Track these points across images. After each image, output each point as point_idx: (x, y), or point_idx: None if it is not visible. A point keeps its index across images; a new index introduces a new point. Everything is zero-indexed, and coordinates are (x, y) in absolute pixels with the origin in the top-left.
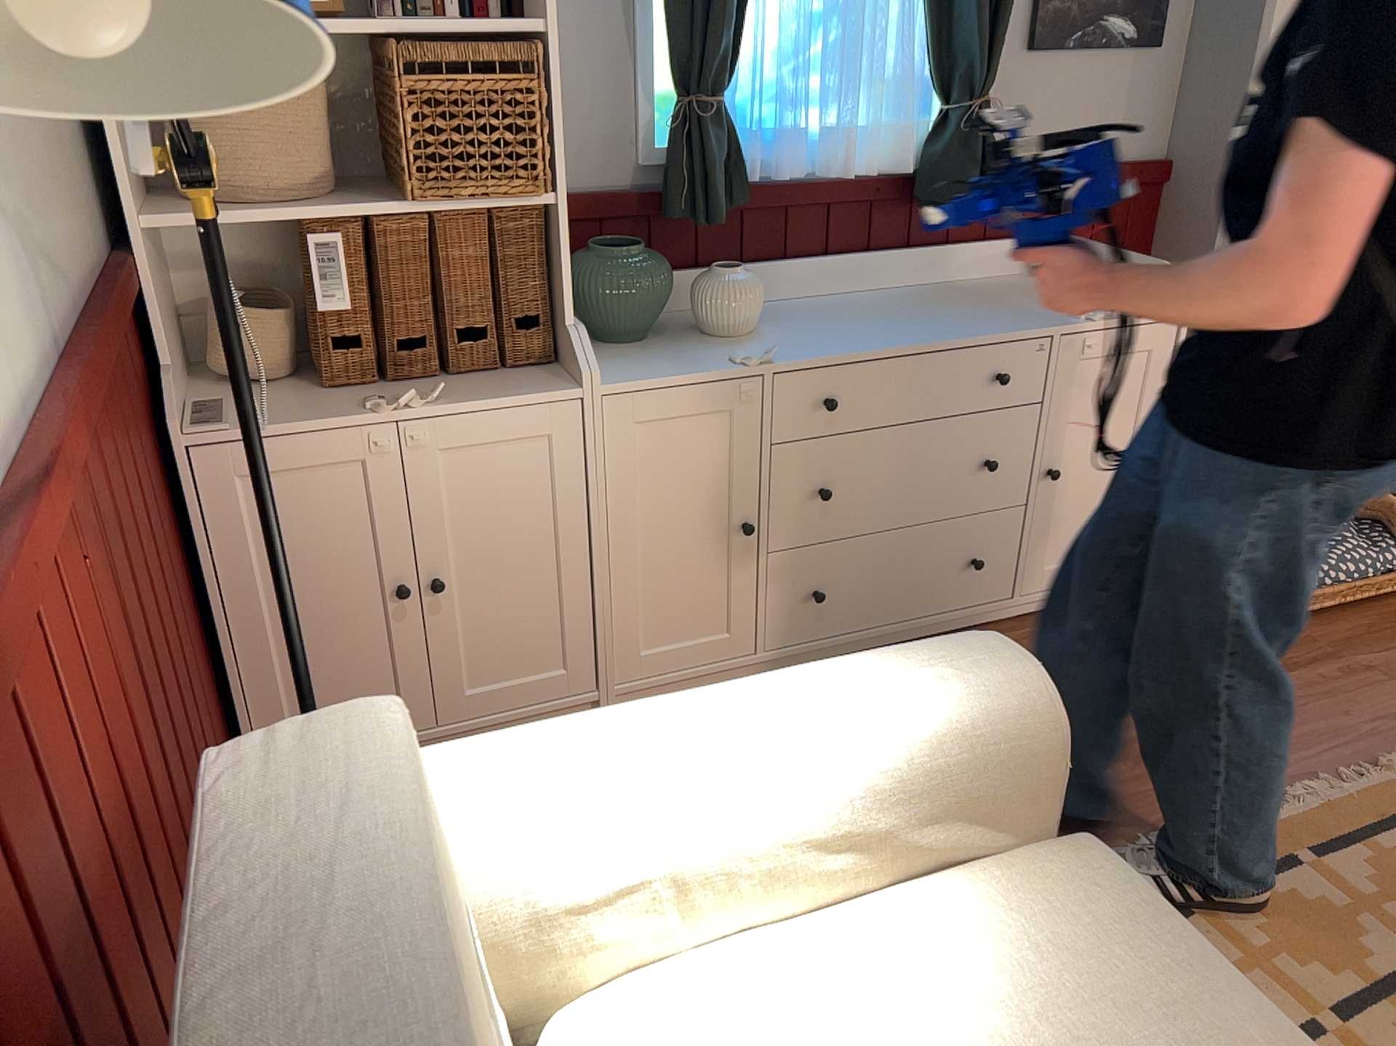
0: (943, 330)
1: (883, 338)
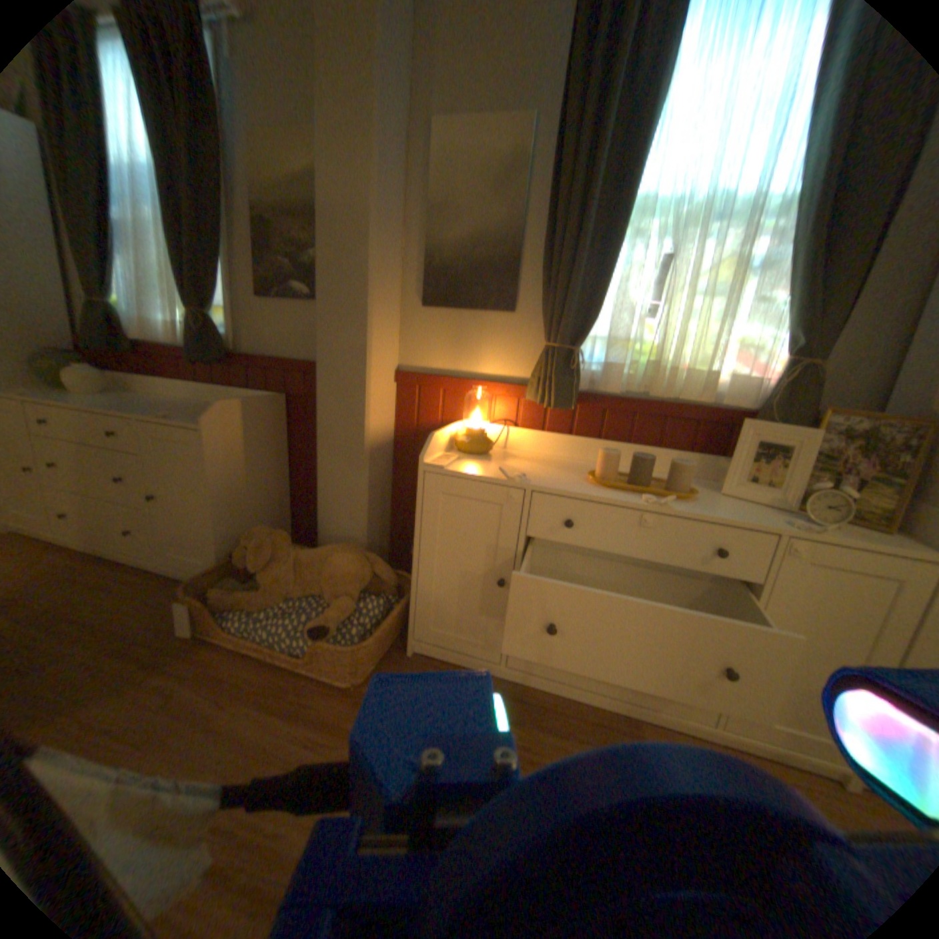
0: (109, 406)
1: (82, 403)
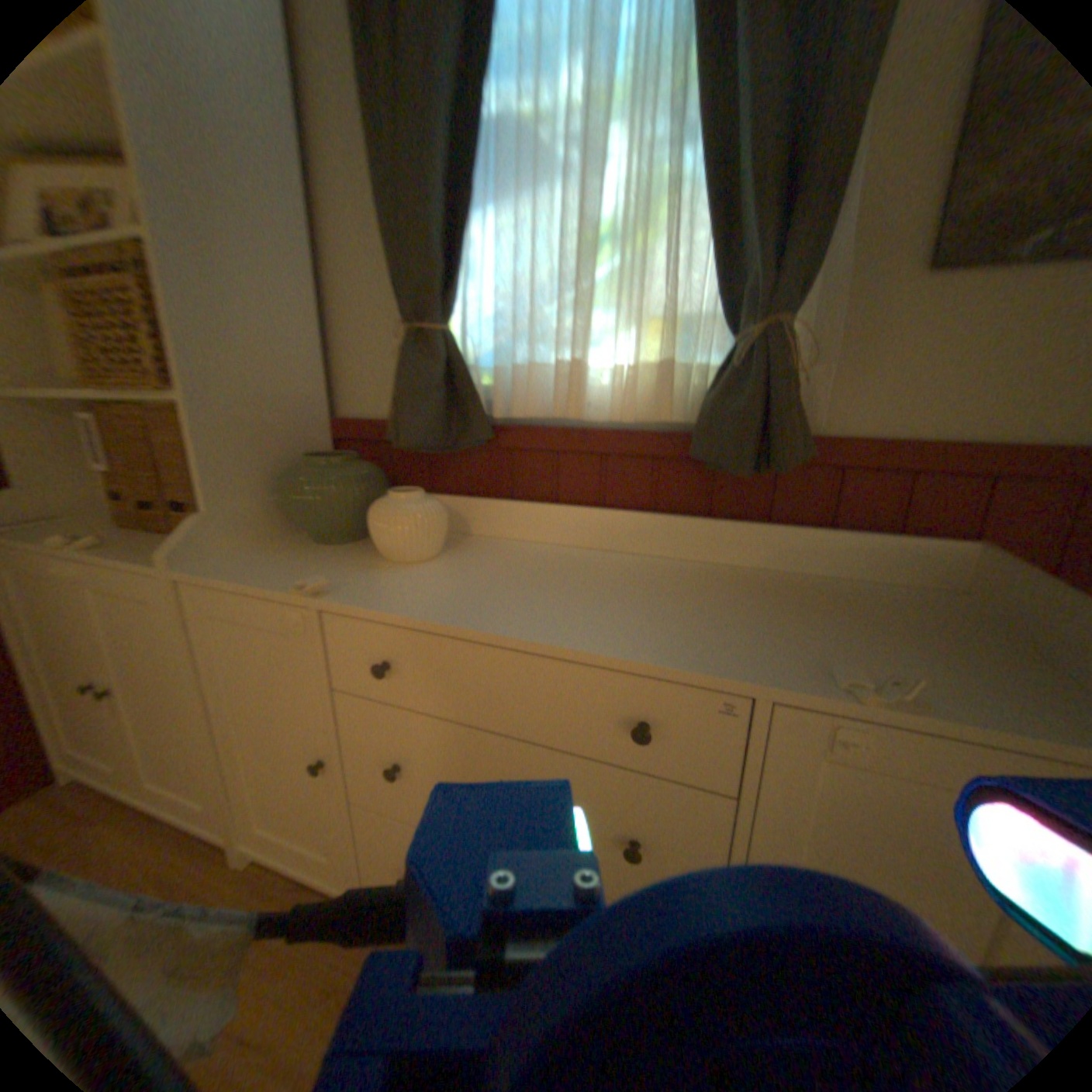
0: (588, 623)
1: (494, 609)
